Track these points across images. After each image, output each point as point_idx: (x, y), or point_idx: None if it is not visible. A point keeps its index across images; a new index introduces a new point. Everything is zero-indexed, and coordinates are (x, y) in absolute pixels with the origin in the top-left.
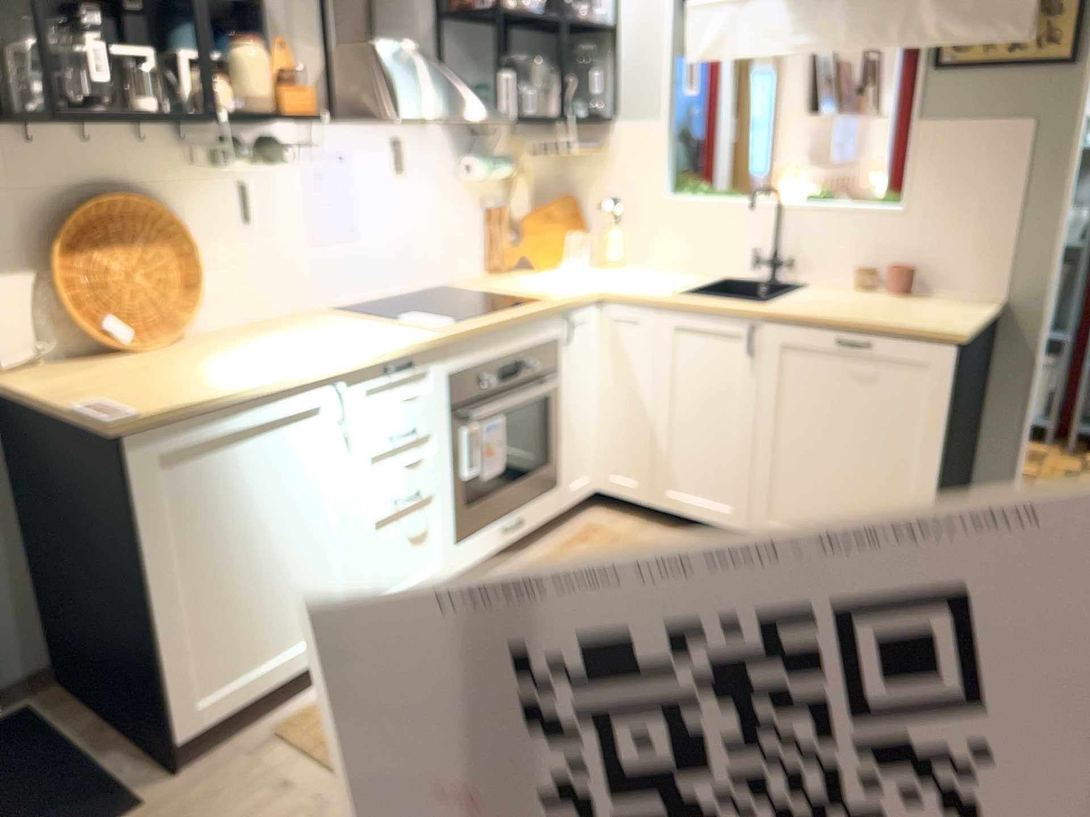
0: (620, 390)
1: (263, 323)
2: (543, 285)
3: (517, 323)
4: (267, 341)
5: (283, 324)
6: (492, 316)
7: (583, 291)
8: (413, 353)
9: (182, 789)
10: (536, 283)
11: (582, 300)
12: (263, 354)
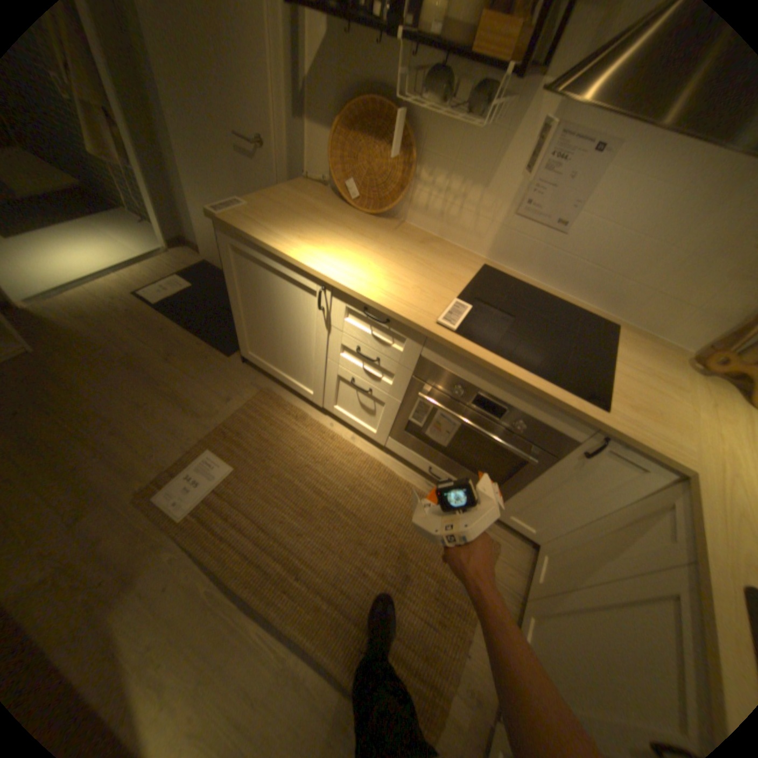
0: (607, 541)
1: (436, 242)
2: (685, 408)
3: (522, 388)
4: (386, 246)
5: (435, 250)
6: (503, 360)
7: (679, 449)
8: (391, 317)
9: (235, 367)
10: (689, 402)
11: (643, 450)
12: (350, 246)
